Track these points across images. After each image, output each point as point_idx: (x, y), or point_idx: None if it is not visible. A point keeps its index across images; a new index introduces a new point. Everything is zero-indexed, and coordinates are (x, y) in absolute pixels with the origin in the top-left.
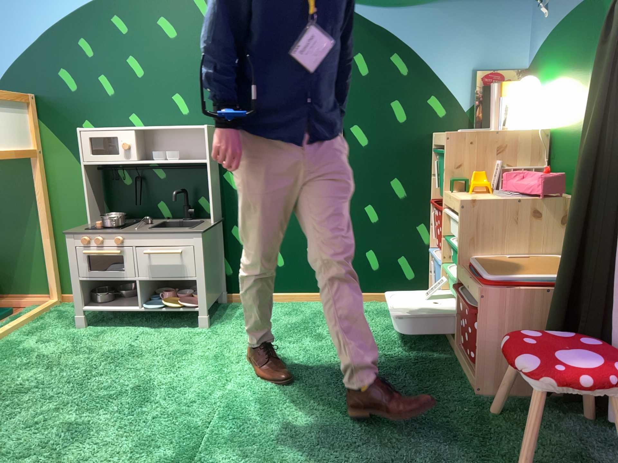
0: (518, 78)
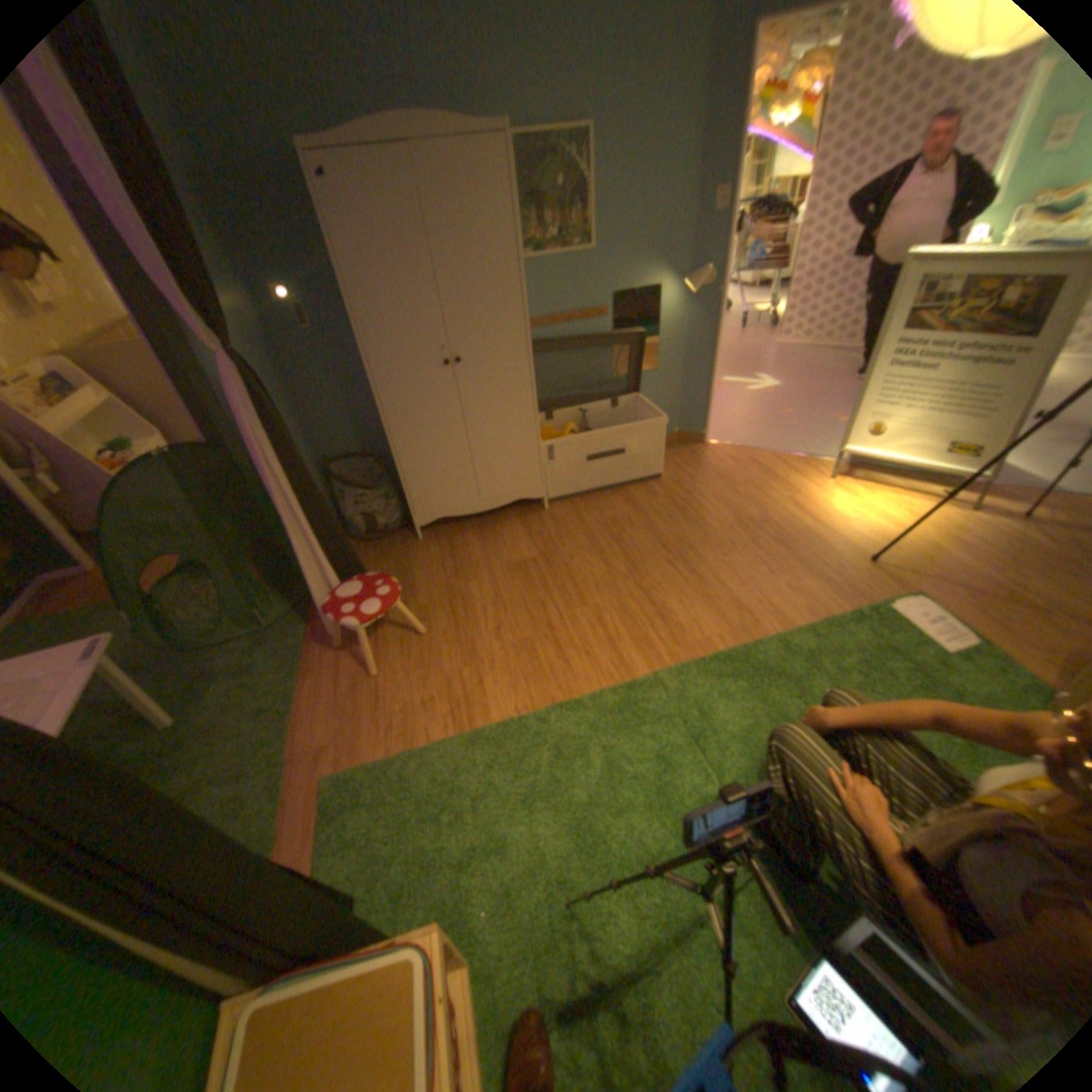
0: None
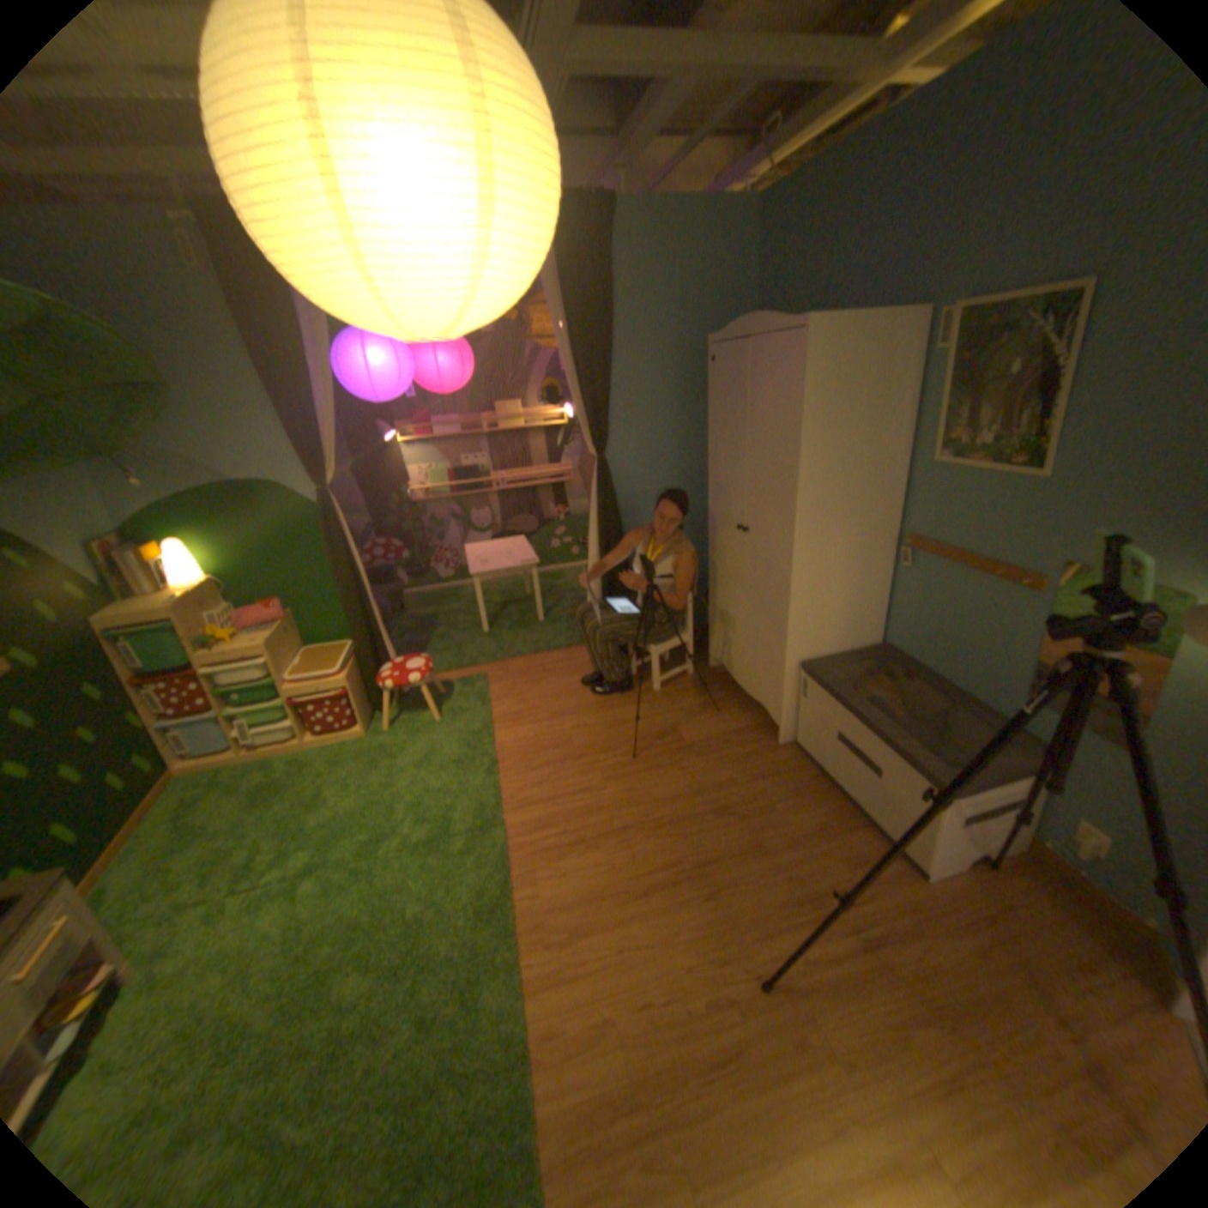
0: (117, 541)
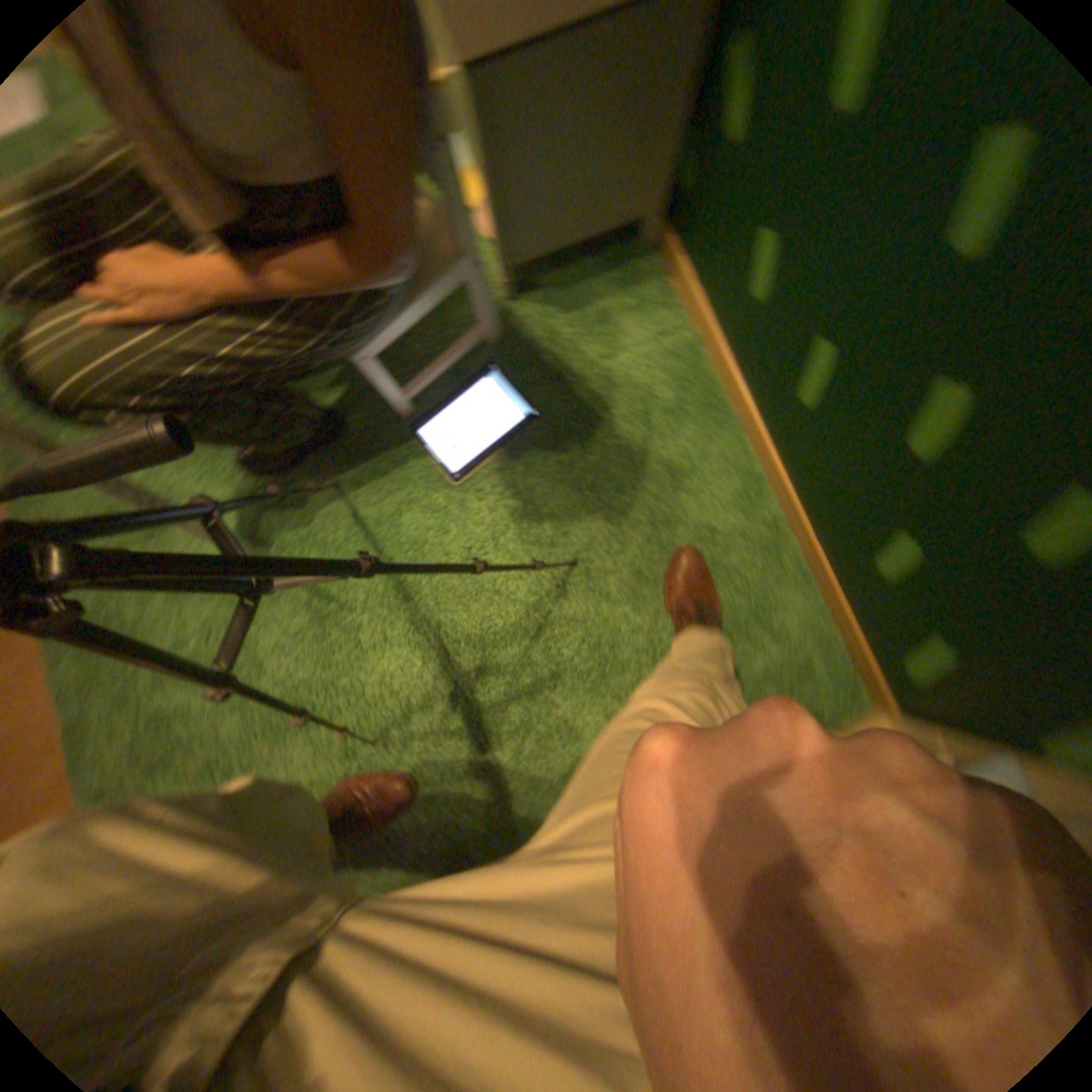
0: None
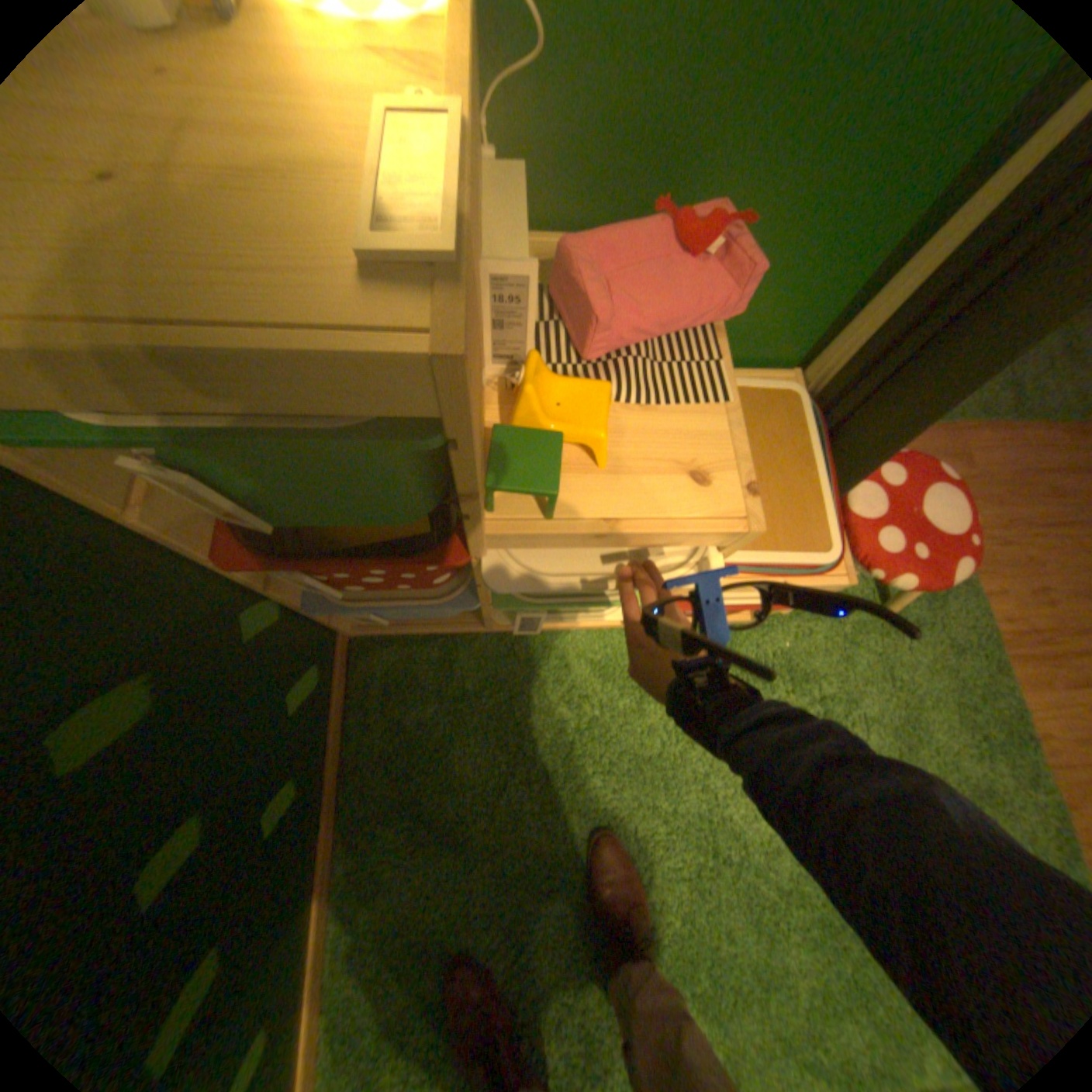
0: None
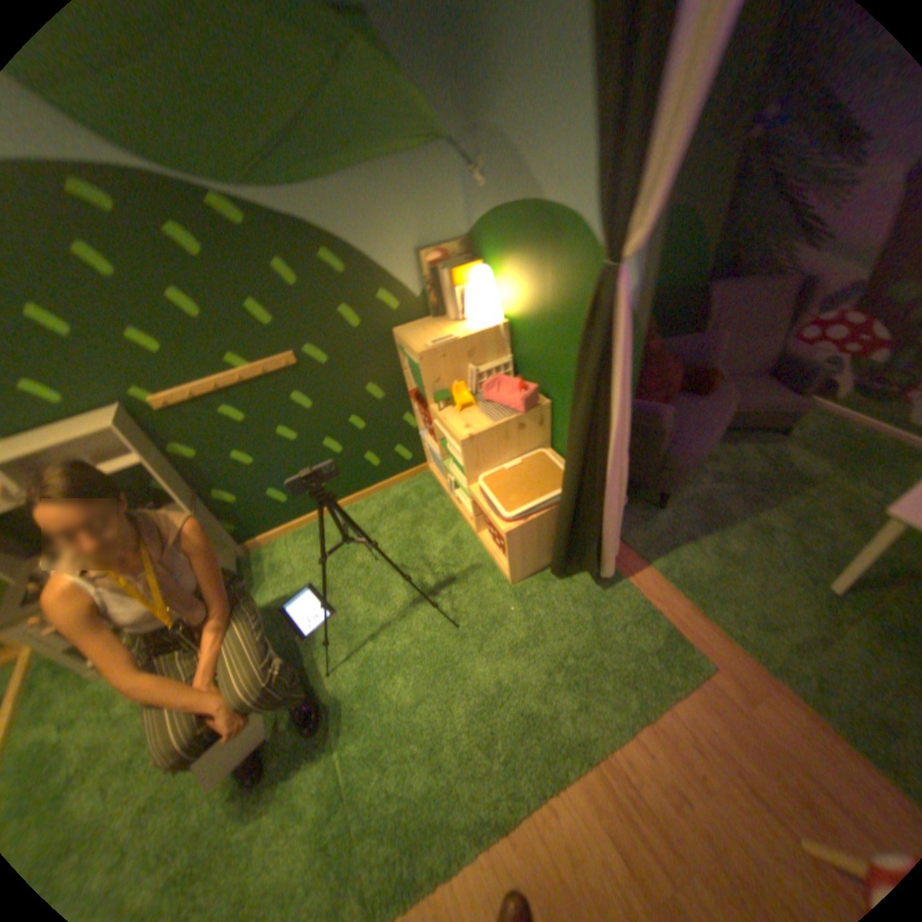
0: (461, 251)
